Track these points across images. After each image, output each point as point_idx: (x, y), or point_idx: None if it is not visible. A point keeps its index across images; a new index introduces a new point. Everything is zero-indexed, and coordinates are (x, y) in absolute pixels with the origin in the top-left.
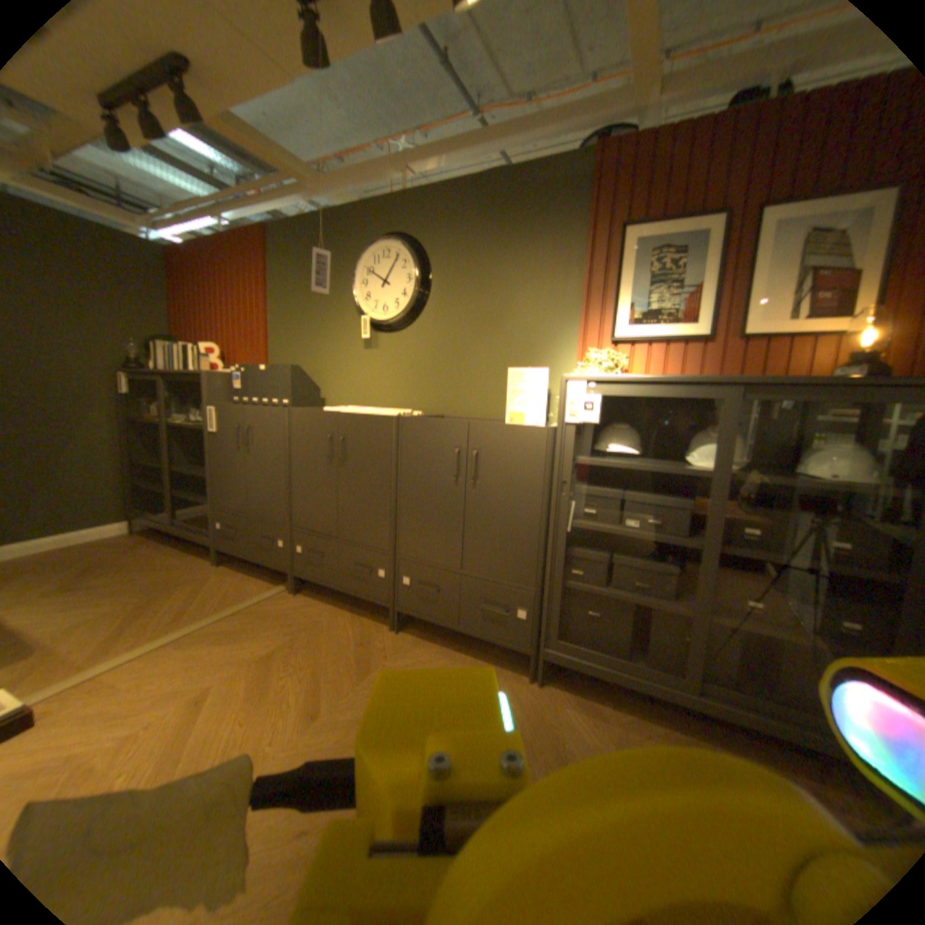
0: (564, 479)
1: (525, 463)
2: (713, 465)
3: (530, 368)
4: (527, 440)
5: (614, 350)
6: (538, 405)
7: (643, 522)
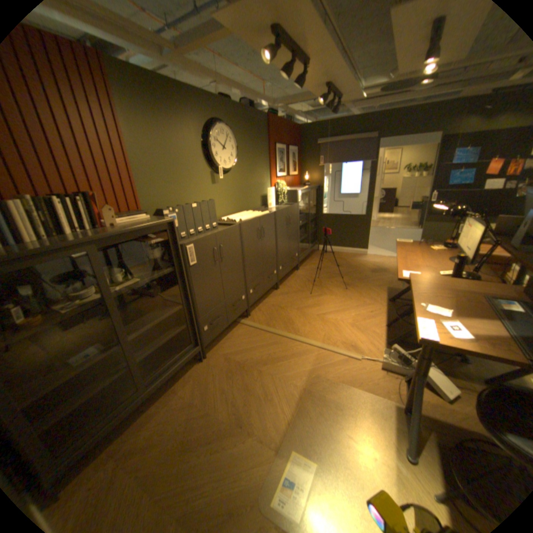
0: (298, 217)
1: (295, 215)
2: (303, 206)
3: (271, 188)
4: (295, 209)
5: (279, 181)
6: (273, 200)
7: (301, 222)
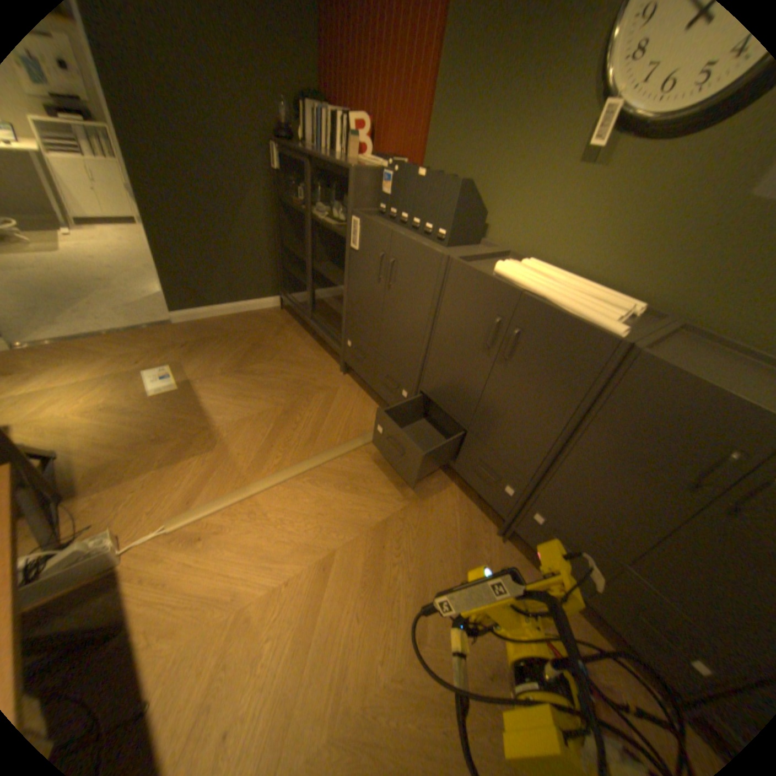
0: None
1: None
2: None
3: None
4: None
5: None
6: None
7: None
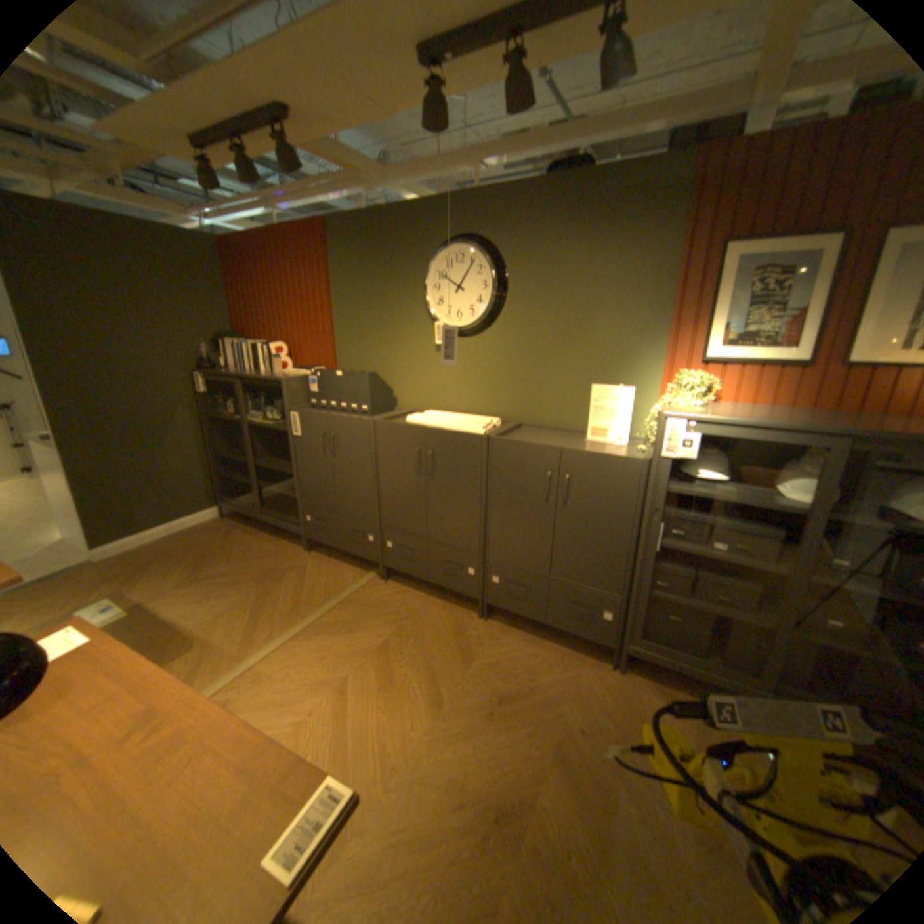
0: (656, 508)
1: (617, 491)
2: (805, 501)
3: (615, 388)
4: (620, 471)
5: (703, 374)
6: (621, 424)
7: (730, 549)
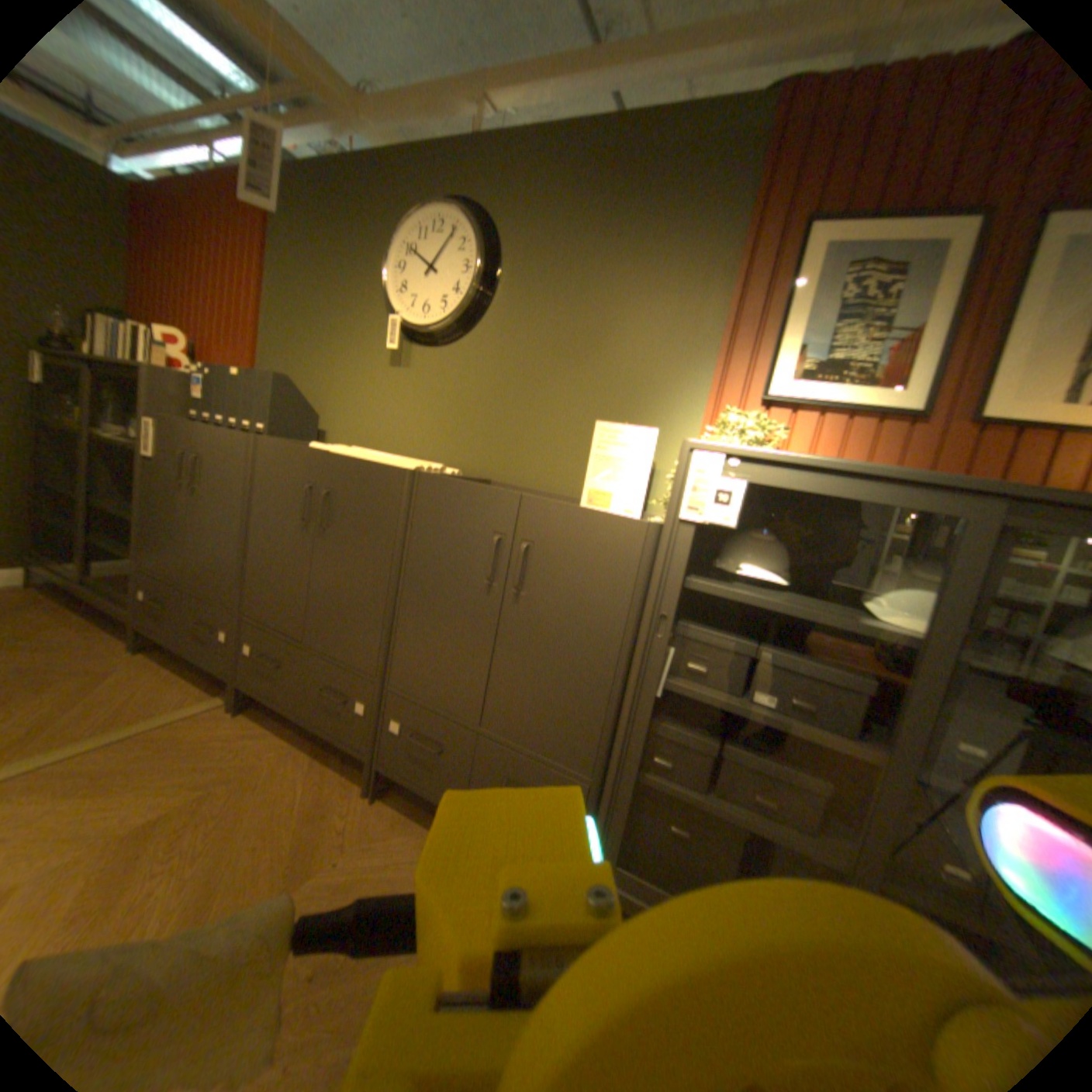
0: (664, 612)
1: (603, 575)
2: (914, 625)
3: (630, 426)
4: (611, 539)
5: (764, 415)
6: (633, 484)
7: (782, 701)
